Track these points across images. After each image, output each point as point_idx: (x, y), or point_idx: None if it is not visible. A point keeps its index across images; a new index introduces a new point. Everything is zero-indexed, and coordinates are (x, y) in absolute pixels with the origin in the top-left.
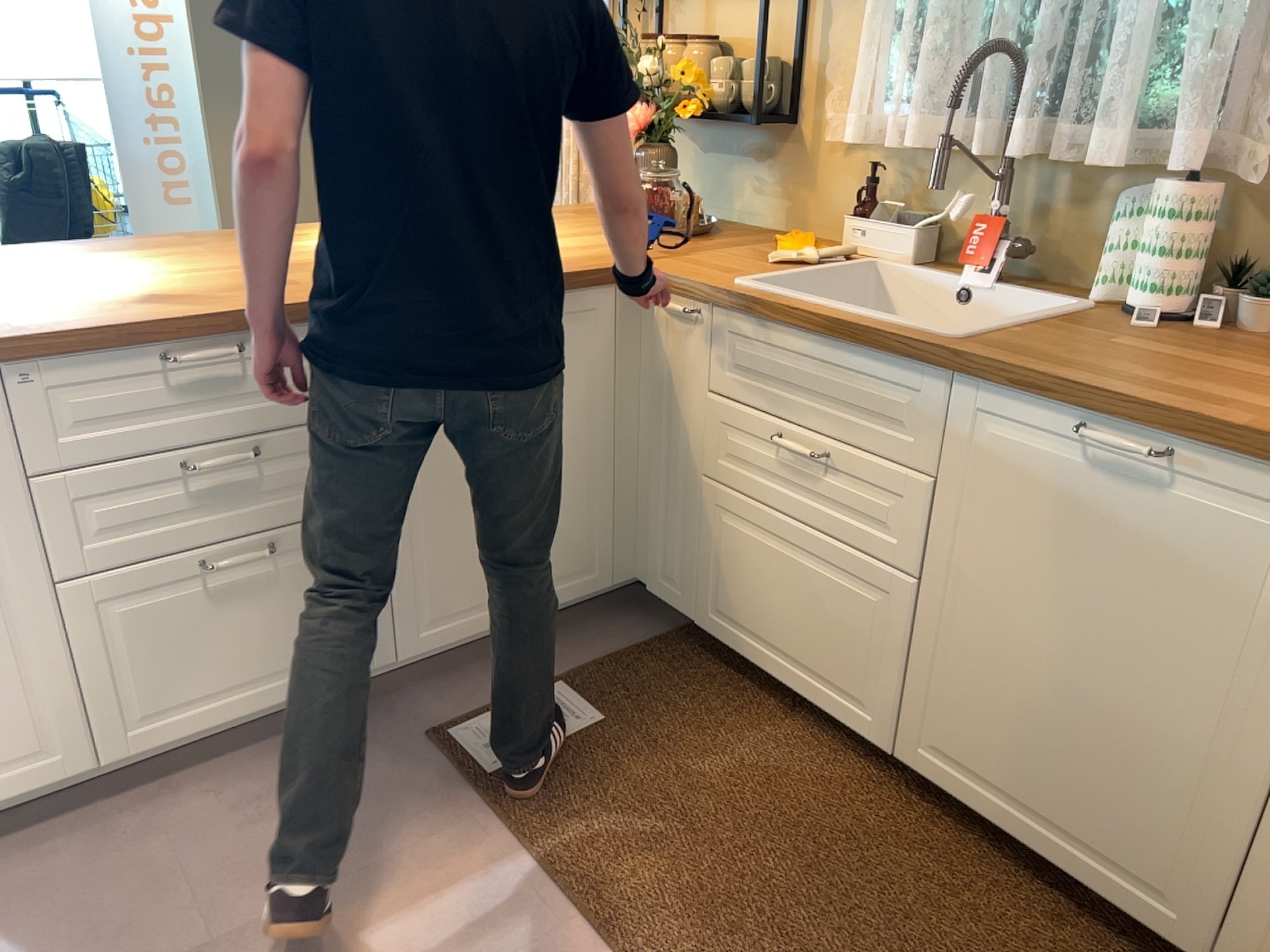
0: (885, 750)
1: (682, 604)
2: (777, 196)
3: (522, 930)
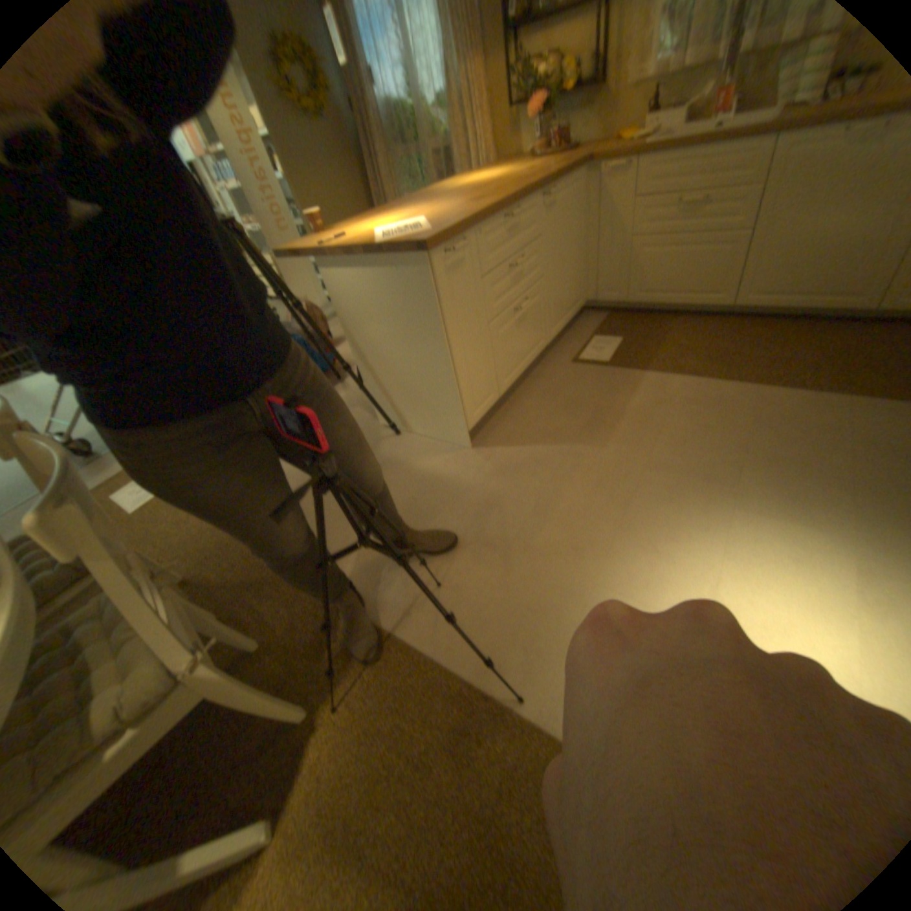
0: (731, 303)
1: (619, 296)
2: (597, 121)
3: (673, 383)
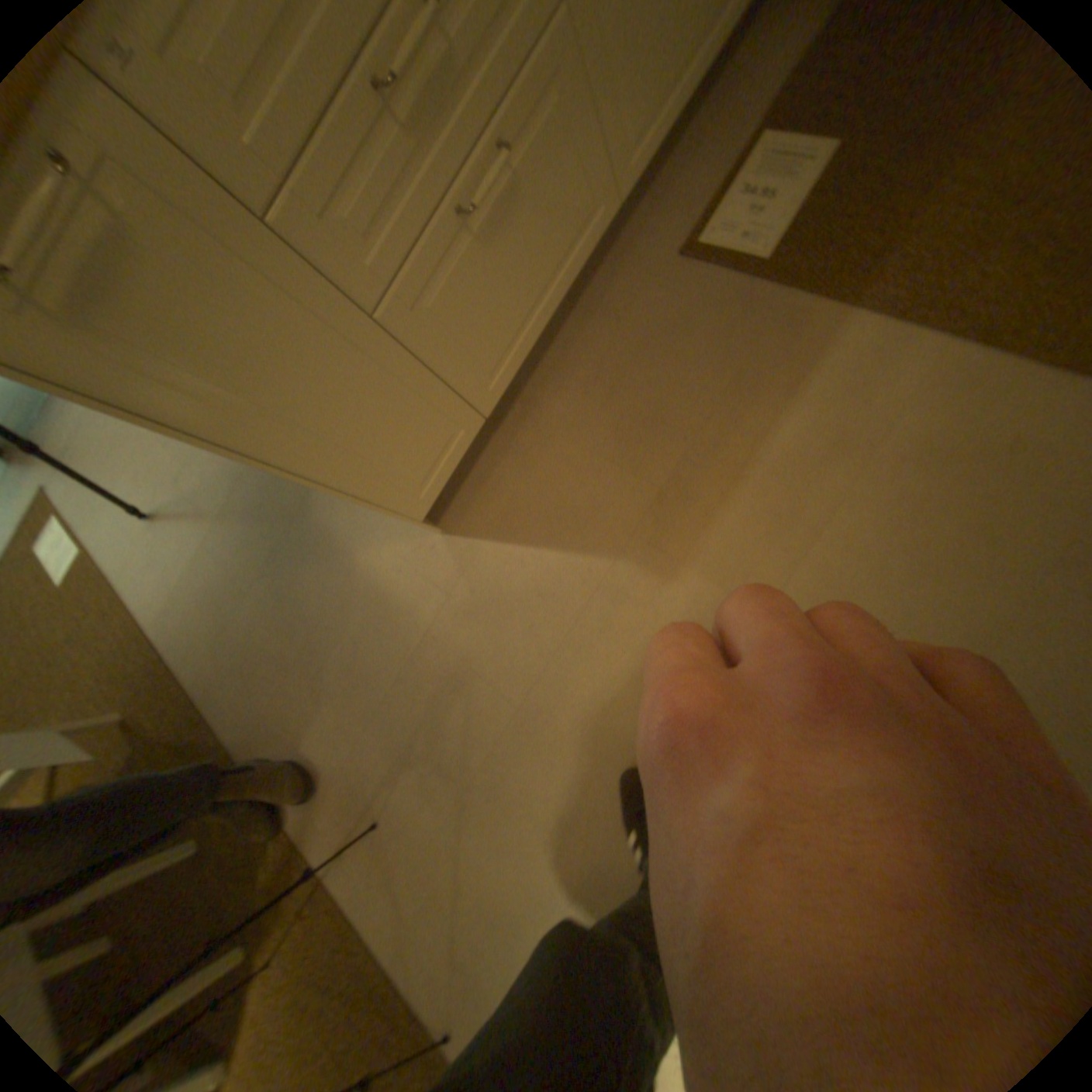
0: None
1: None
2: None
3: (903, 371)
